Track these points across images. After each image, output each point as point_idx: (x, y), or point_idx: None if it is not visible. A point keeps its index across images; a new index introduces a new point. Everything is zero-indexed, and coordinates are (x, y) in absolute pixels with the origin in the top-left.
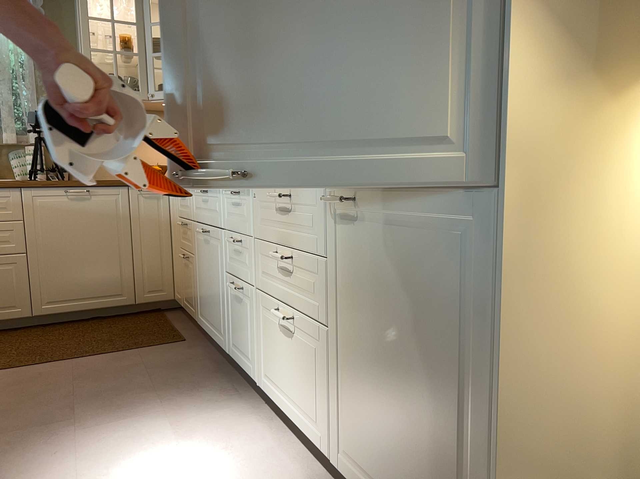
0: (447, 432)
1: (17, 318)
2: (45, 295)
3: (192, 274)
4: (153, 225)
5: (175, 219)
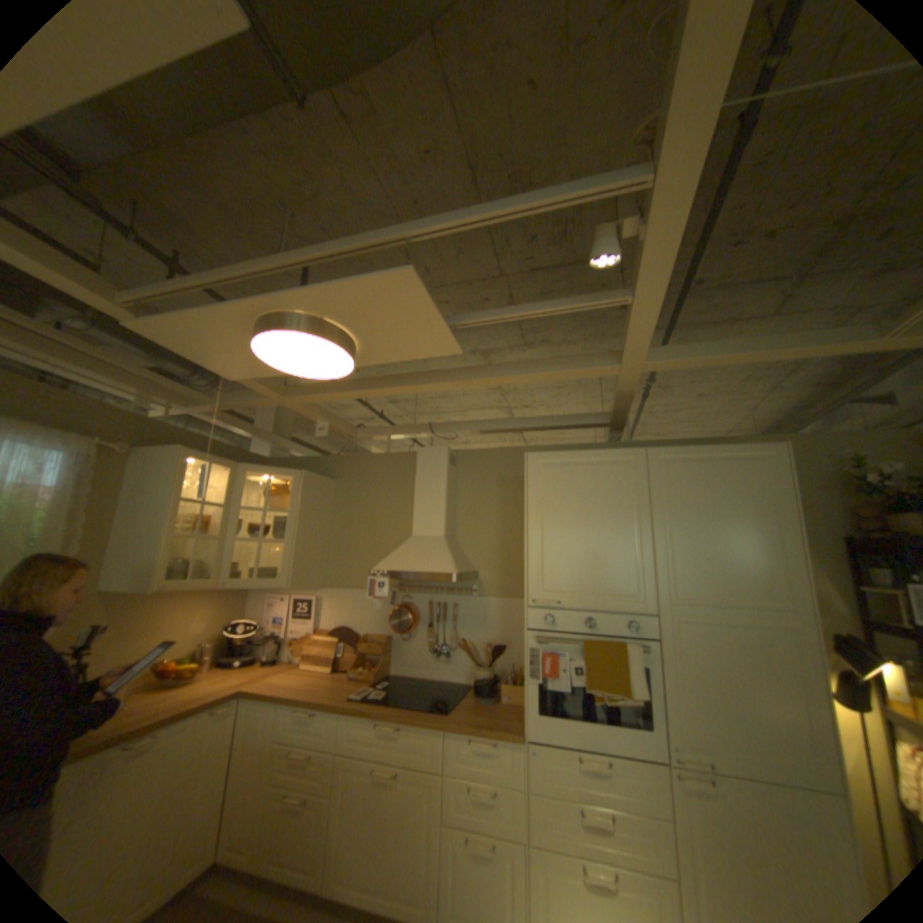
0: None
1: None
2: None
3: (315, 827)
4: (213, 761)
5: (257, 747)
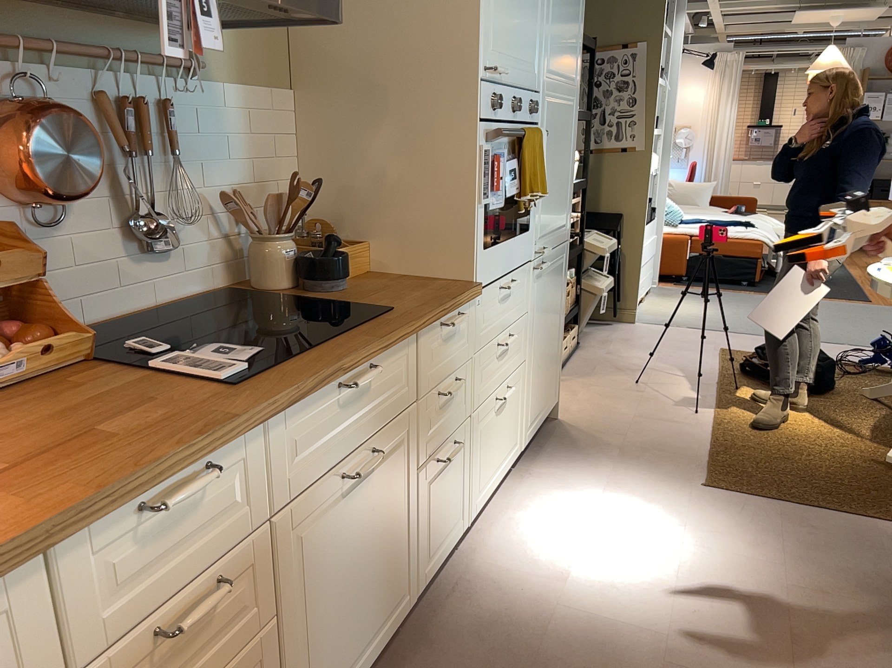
0: (555, 345)
1: None
2: None
3: None
4: None
5: None
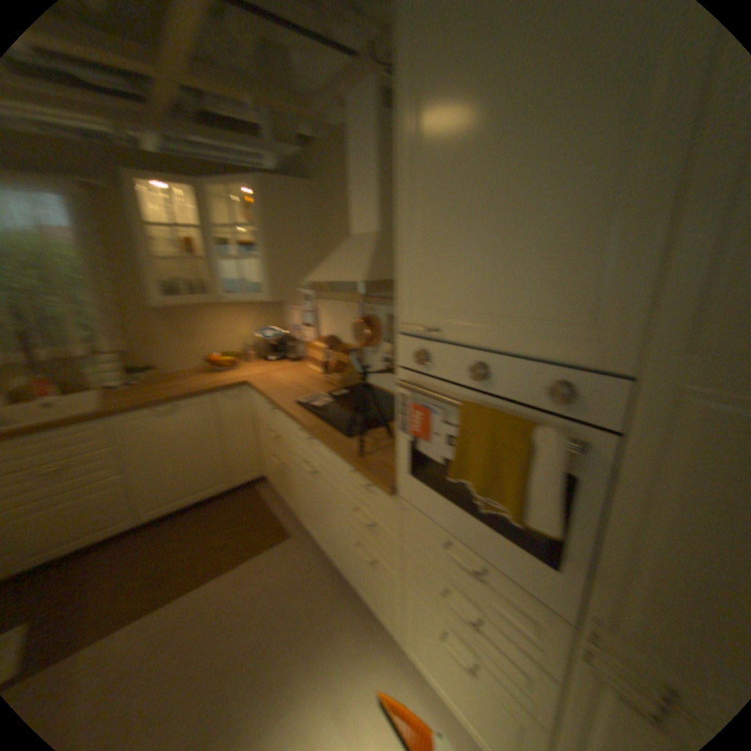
0: None
1: (117, 532)
2: (141, 505)
3: (286, 480)
4: (235, 421)
5: (257, 418)
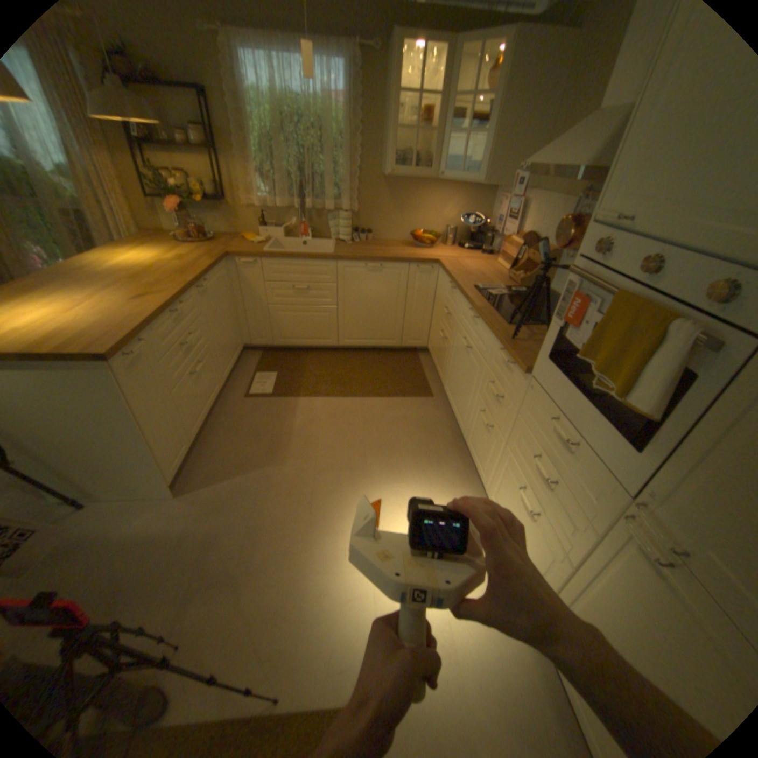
0: None
1: (329, 346)
2: (346, 334)
3: (446, 354)
4: (422, 295)
5: (440, 297)
